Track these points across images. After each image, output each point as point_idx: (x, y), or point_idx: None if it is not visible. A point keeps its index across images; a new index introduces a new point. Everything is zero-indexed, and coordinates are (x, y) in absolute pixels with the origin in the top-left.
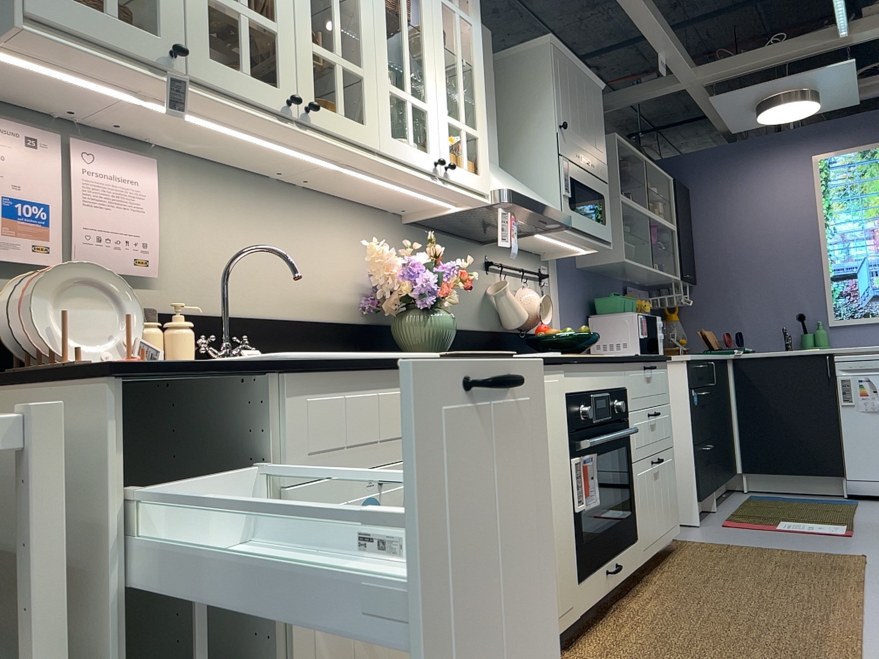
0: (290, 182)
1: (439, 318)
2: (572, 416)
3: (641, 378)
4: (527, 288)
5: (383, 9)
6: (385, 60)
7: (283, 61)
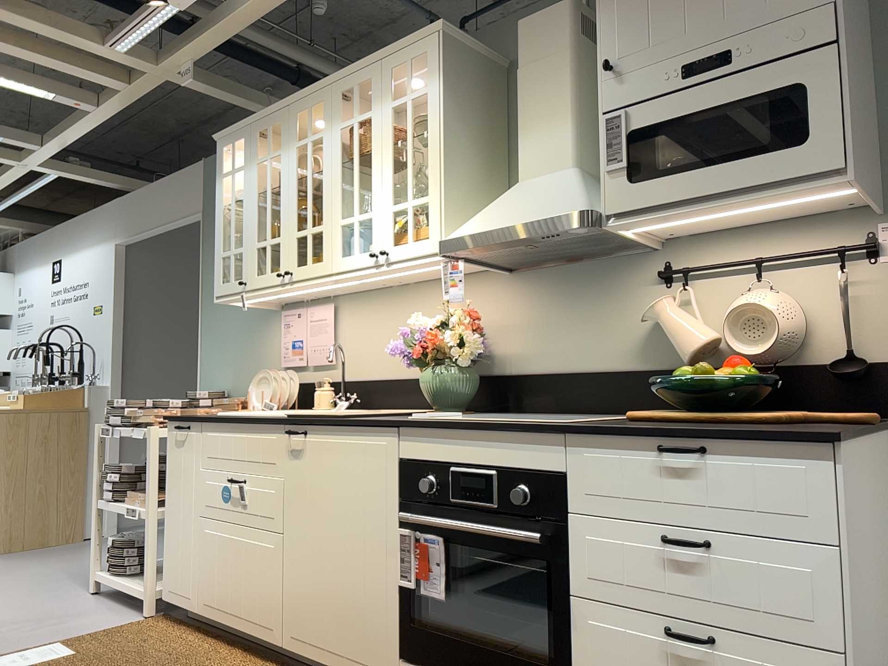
0: (400, 283)
1: (432, 375)
2: (406, 484)
3: (633, 465)
4: (760, 289)
5: (338, 168)
6: (337, 204)
7: (282, 254)
